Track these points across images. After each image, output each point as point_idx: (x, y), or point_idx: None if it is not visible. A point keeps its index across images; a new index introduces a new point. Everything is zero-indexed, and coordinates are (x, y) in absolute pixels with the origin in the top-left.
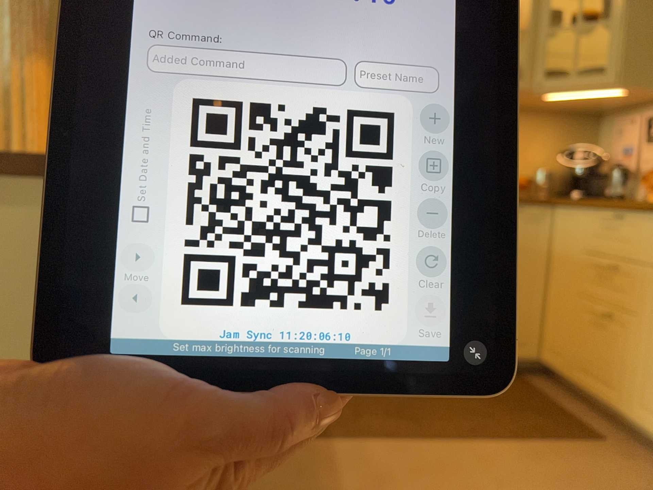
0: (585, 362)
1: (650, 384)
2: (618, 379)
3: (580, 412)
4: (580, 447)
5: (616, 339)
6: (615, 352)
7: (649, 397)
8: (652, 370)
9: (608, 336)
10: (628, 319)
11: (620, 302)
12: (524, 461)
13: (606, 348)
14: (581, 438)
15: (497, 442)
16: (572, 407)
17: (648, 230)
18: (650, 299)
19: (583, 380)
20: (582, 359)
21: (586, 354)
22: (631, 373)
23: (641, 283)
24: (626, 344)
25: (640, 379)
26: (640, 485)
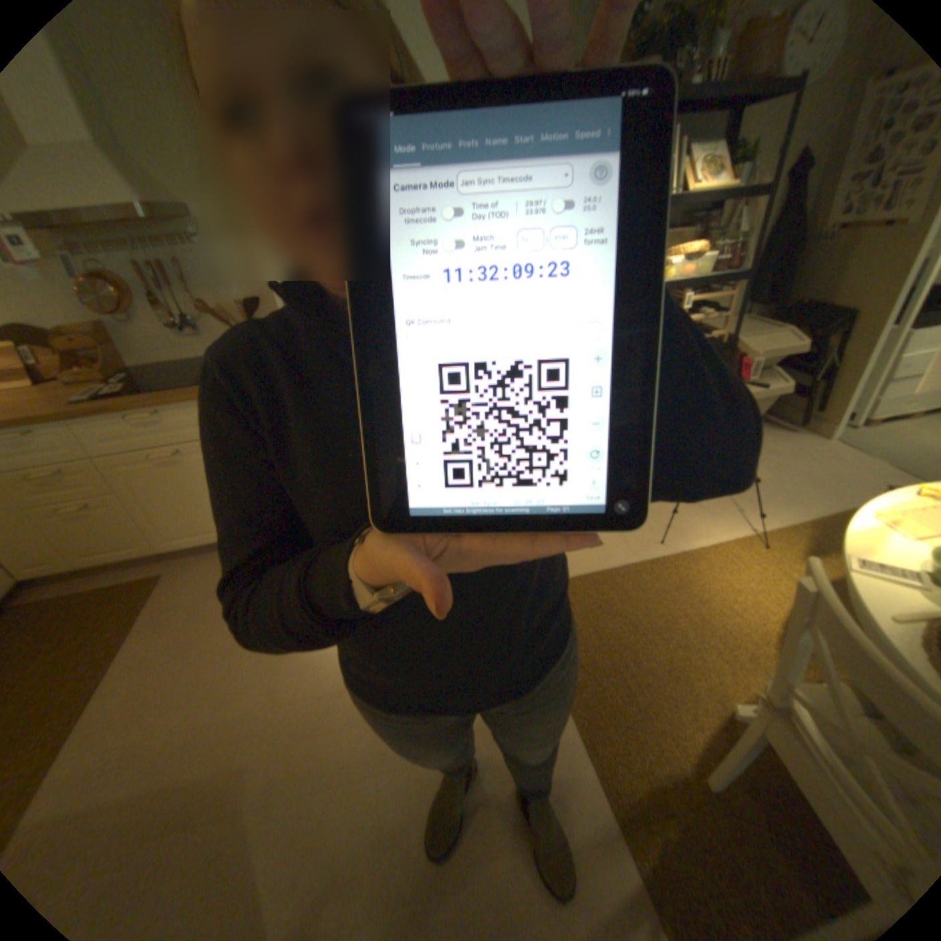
0: (78, 550)
1: (155, 526)
2: (124, 540)
3: (107, 581)
4: (153, 595)
5: (99, 520)
6: (105, 527)
7: (159, 534)
8: (150, 519)
9: (88, 522)
10: (100, 501)
11: (81, 495)
12: (151, 636)
13: (94, 529)
14: (143, 591)
15: (115, 651)
16: (96, 585)
17: (66, 435)
18: (111, 480)
19: (88, 562)
20: (72, 550)
21: (74, 545)
22: (133, 530)
23: (92, 474)
24: (112, 517)
25: (144, 528)
26: (207, 576)
